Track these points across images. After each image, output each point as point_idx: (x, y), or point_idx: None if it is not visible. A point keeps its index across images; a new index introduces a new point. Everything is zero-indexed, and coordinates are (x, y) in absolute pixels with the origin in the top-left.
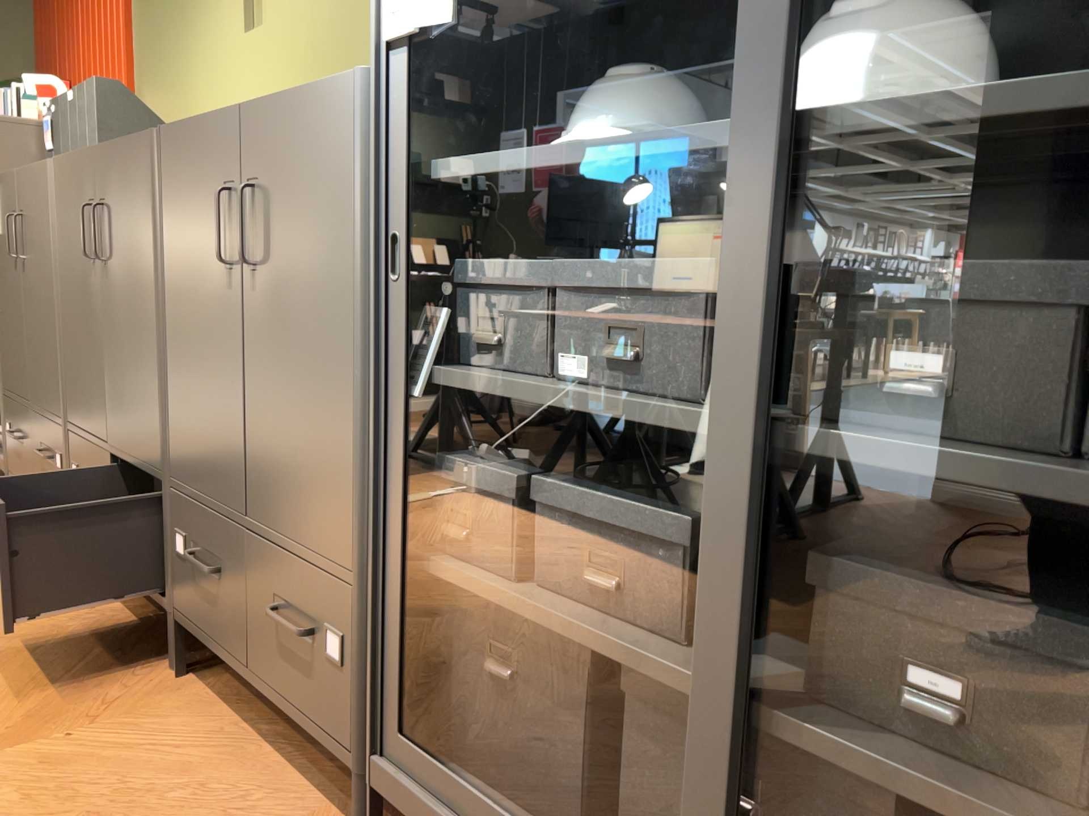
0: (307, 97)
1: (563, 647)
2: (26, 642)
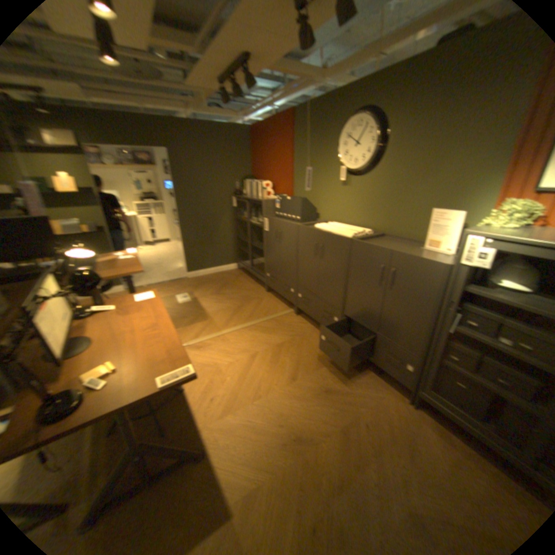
0: (423, 261)
1: (483, 387)
2: (301, 336)
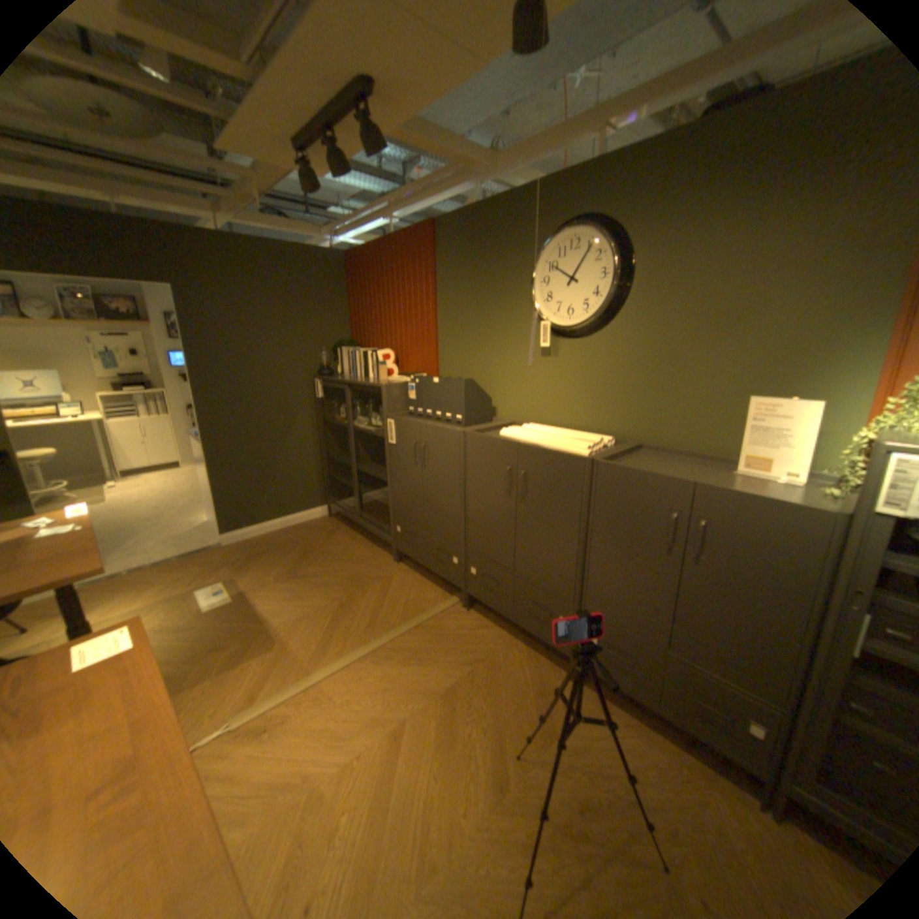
0: (779, 505)
1: None
2: (490, 662)
